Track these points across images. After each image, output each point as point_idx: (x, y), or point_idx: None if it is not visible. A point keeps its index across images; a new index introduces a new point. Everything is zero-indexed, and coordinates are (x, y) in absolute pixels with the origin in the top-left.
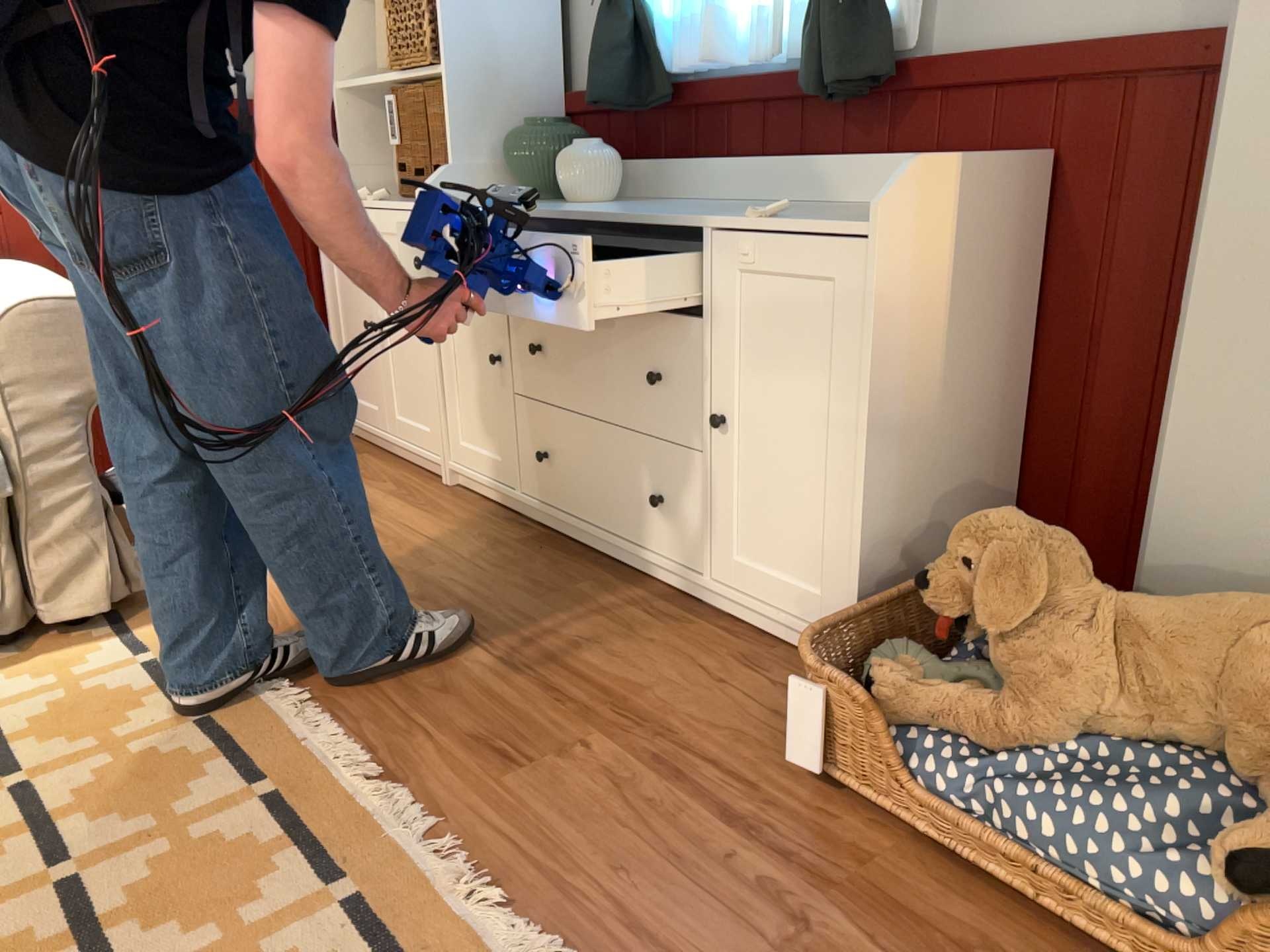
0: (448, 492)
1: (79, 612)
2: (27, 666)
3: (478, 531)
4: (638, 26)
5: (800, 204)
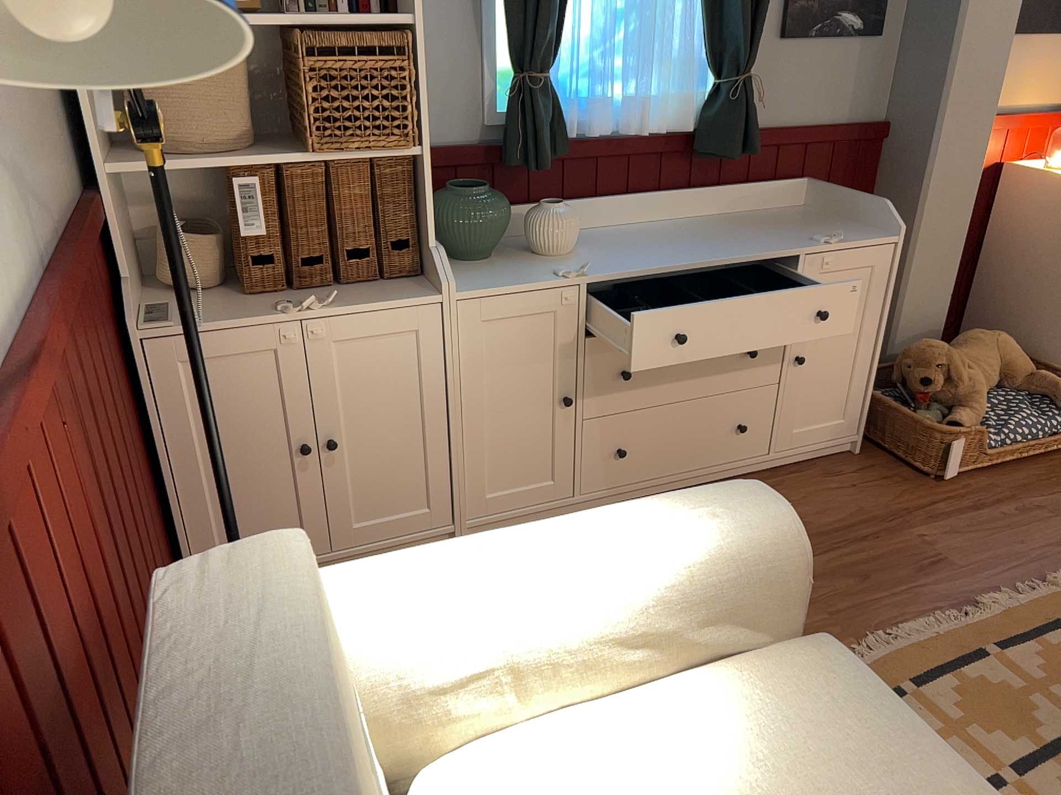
0: None
1: None
2: None
3: None
4: (556, 99)
5: (678, 219)
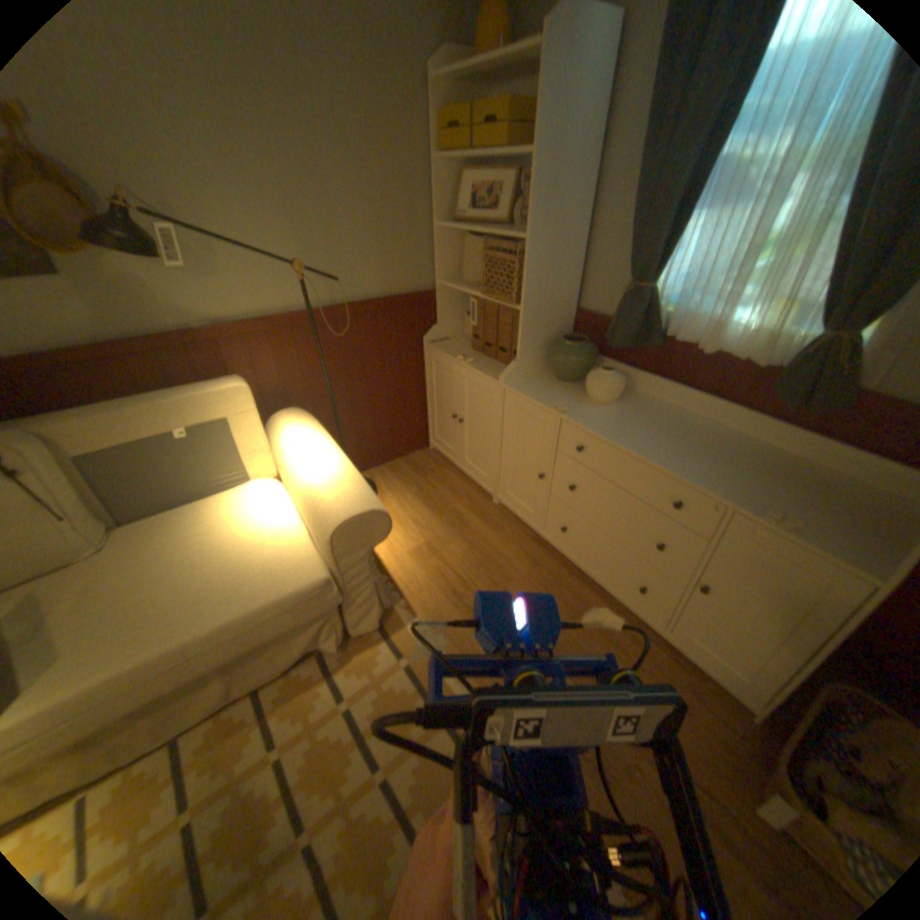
0: (498, 510)
1: (365, 630)
2: (349, 666)
3: (524, 550)
4: (654, 304)
5: (745, 436)
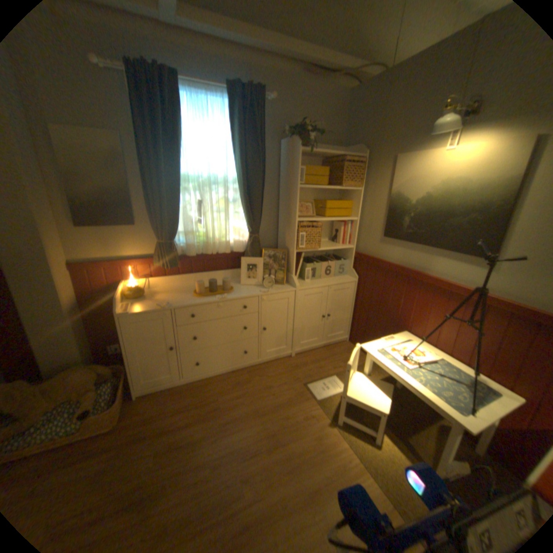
0: None
1: None
2: None
3: None
4: None
5: None
